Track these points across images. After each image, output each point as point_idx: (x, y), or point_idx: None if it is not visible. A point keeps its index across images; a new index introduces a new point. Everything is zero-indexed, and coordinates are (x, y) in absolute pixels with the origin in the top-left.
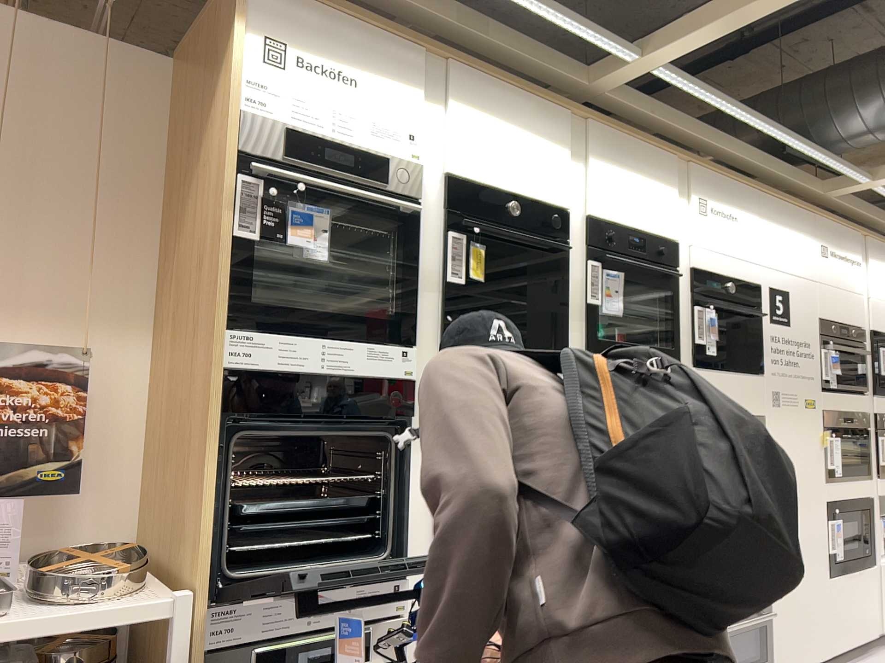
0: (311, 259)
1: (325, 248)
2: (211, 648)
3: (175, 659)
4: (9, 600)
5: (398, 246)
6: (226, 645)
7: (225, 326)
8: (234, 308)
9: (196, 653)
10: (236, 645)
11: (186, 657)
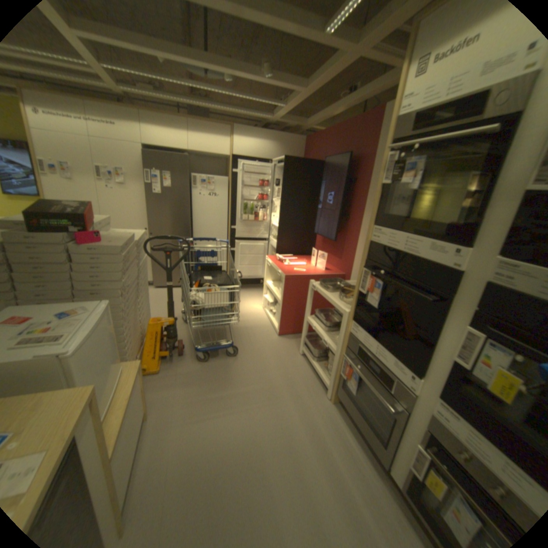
0: (415, 189)
1: (418, 181)
2: (351, 335)
3: (341, 328)
4: (339, 293)
5: (481, 166)
6: (354, 338)
7: (376, 225)
8: (376, 217)
9: (347, 332)
10: (357, 340)
11: (343, 330)
